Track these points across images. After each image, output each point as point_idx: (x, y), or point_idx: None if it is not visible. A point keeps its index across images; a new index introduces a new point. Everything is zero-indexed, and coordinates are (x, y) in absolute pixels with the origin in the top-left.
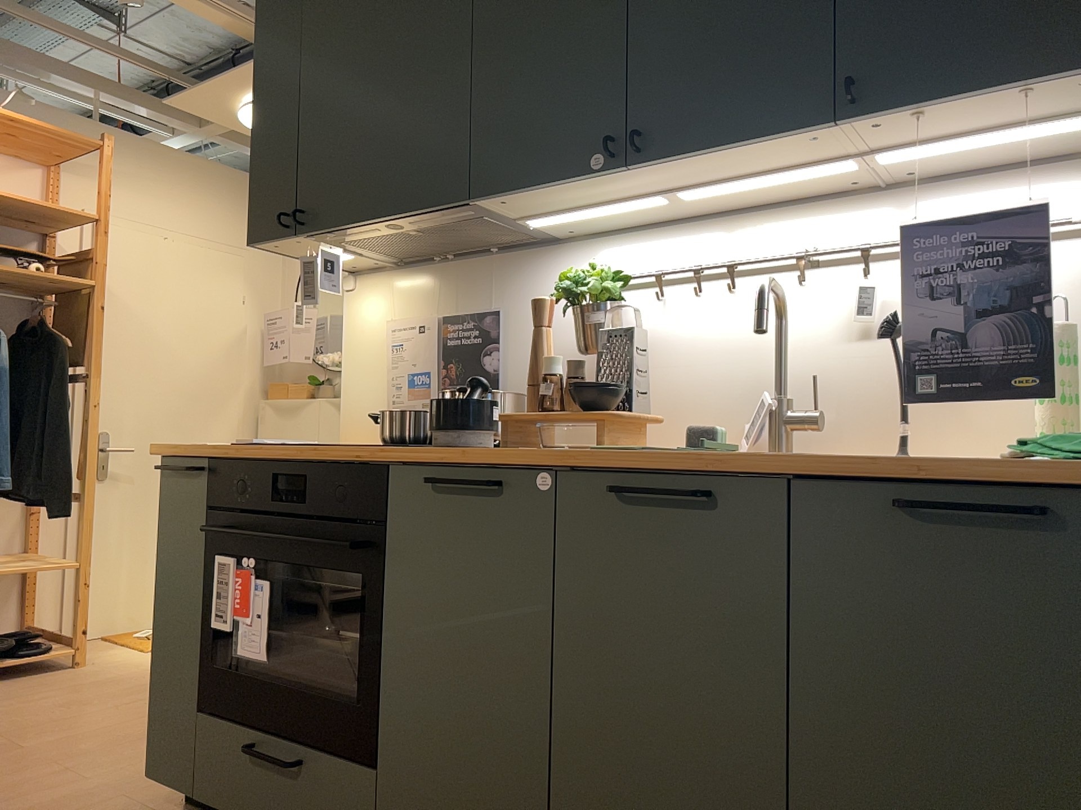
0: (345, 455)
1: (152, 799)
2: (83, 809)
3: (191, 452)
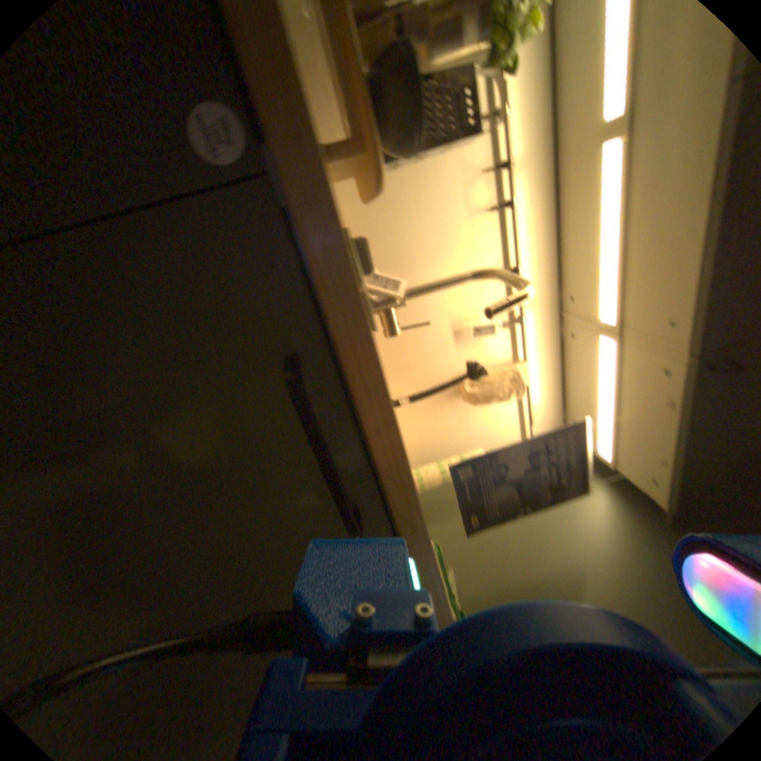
0: None
1: None
2: None
3: None
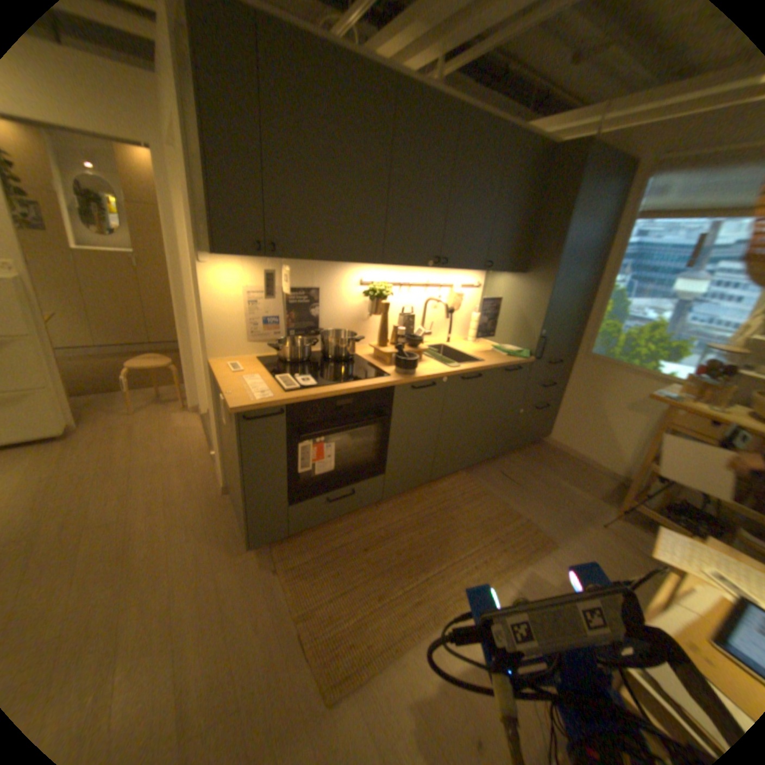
0: (371, 386)
1: (228, 562)
2: (215, 591)
3: (272, 405)
